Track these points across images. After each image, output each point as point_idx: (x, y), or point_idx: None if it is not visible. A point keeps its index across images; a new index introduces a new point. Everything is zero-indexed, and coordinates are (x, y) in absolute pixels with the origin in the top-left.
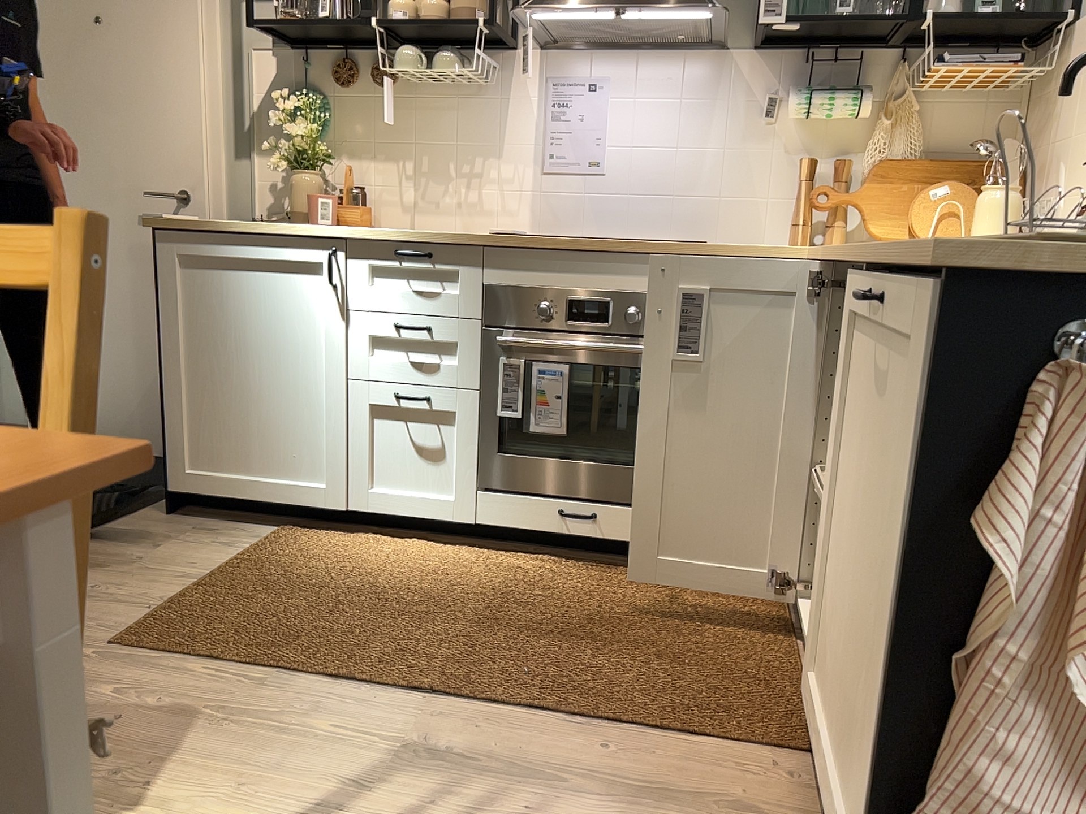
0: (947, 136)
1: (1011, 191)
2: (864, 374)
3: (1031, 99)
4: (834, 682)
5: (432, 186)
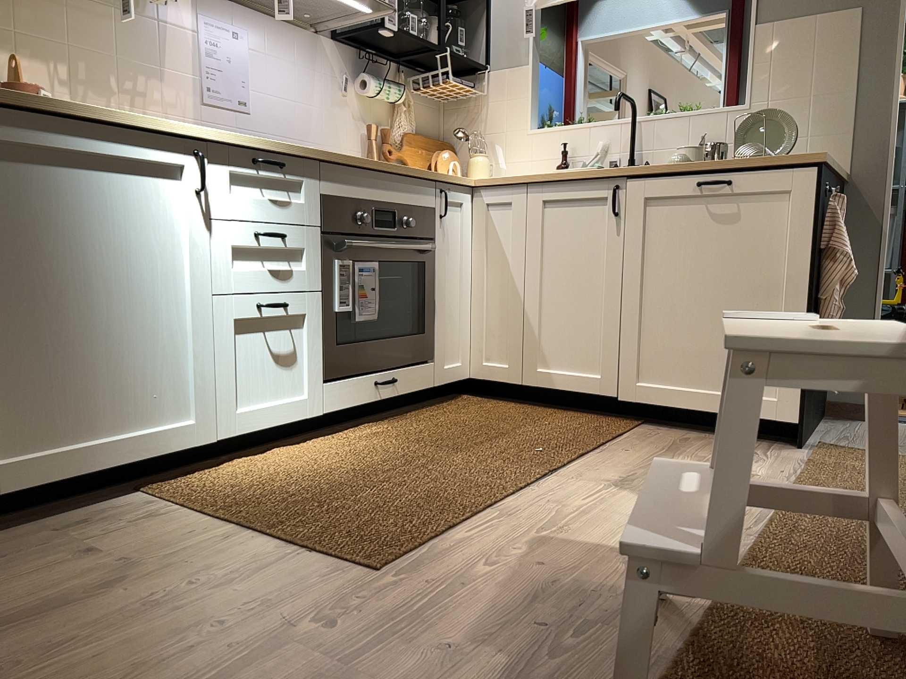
0: (419, 121)
1: (484, 155)
2: (680, 218)
3: (456, 107)
4: (688, 364)
5: (95, 97)
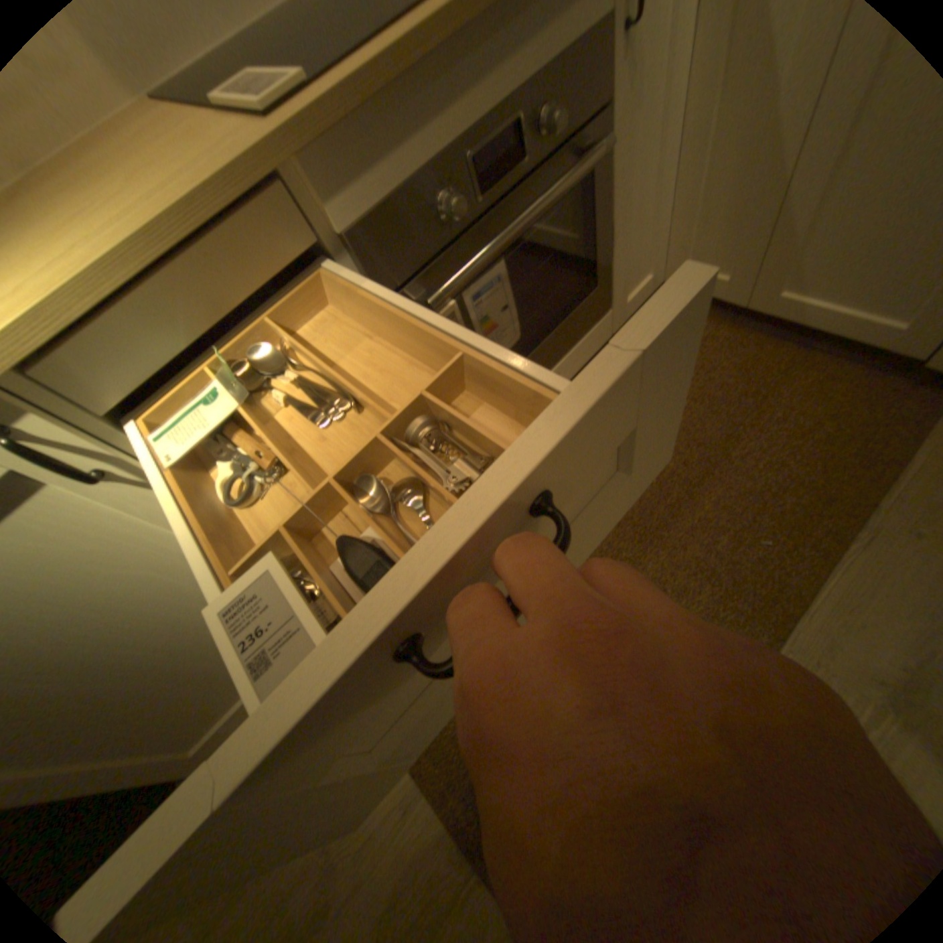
0: None
1: None
2: None
3: None
4: None
5: None
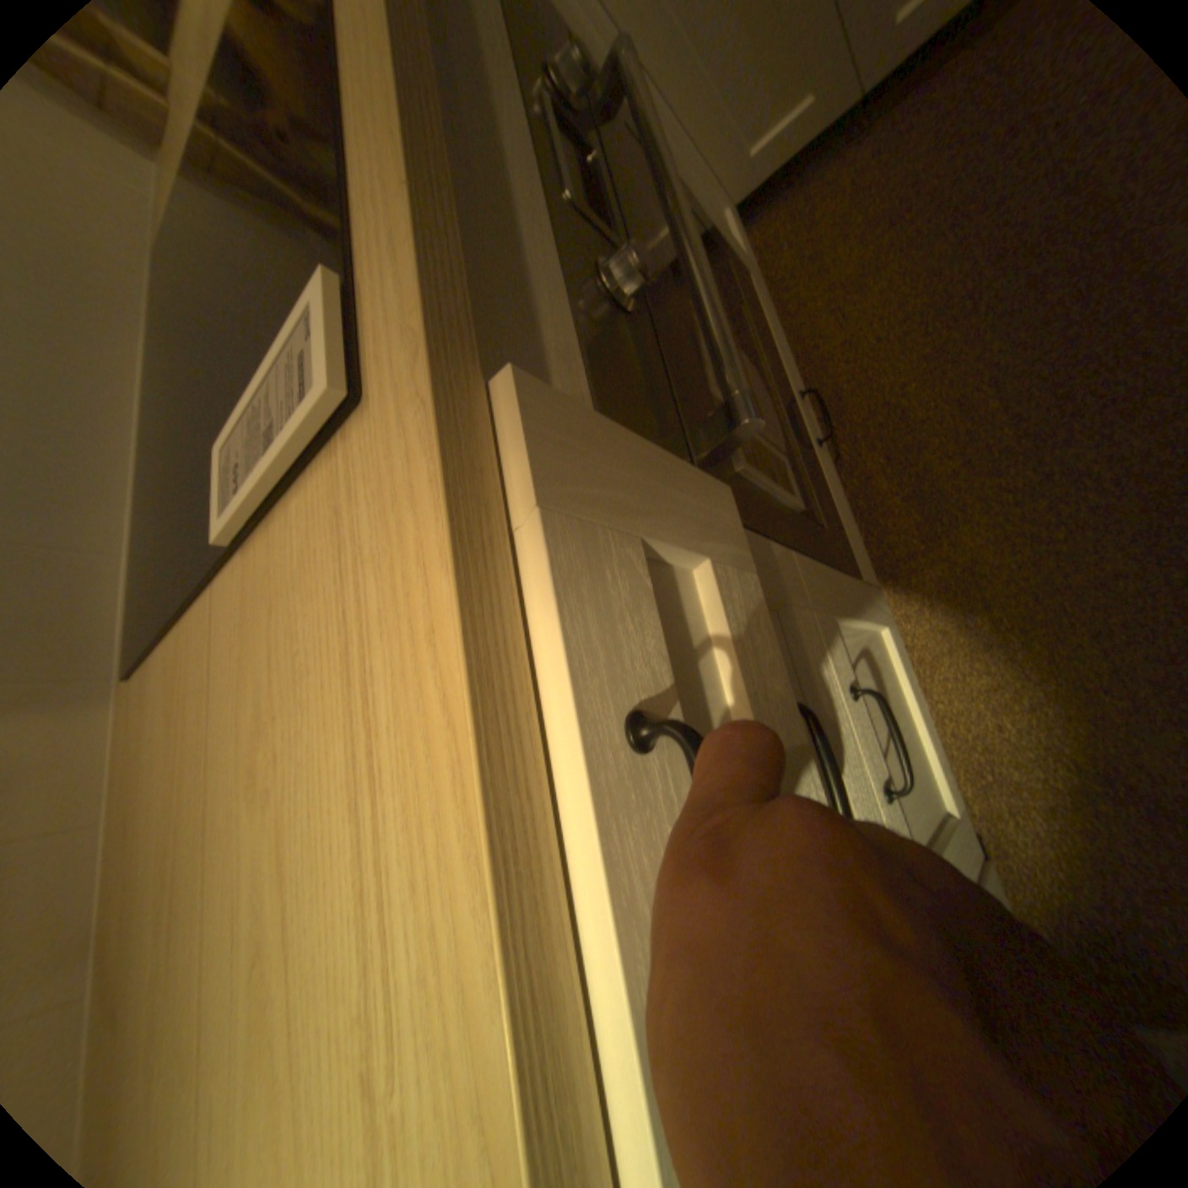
0: None
1: None
2: None
3: None
4: None
5: None
